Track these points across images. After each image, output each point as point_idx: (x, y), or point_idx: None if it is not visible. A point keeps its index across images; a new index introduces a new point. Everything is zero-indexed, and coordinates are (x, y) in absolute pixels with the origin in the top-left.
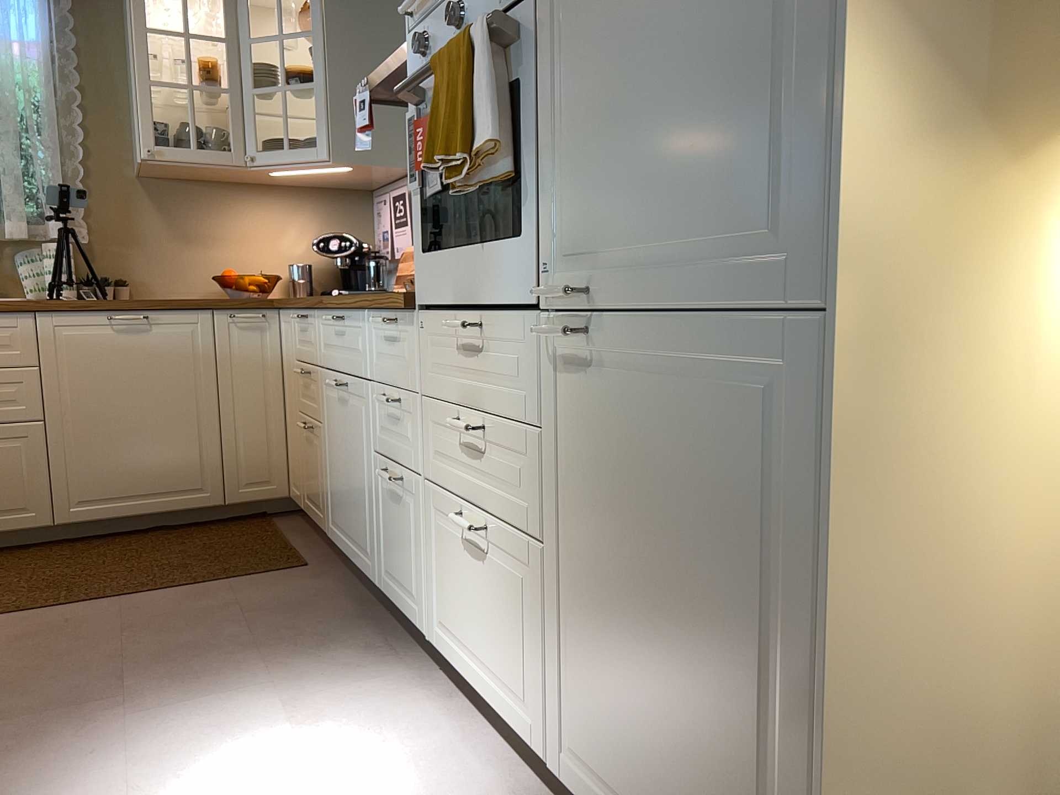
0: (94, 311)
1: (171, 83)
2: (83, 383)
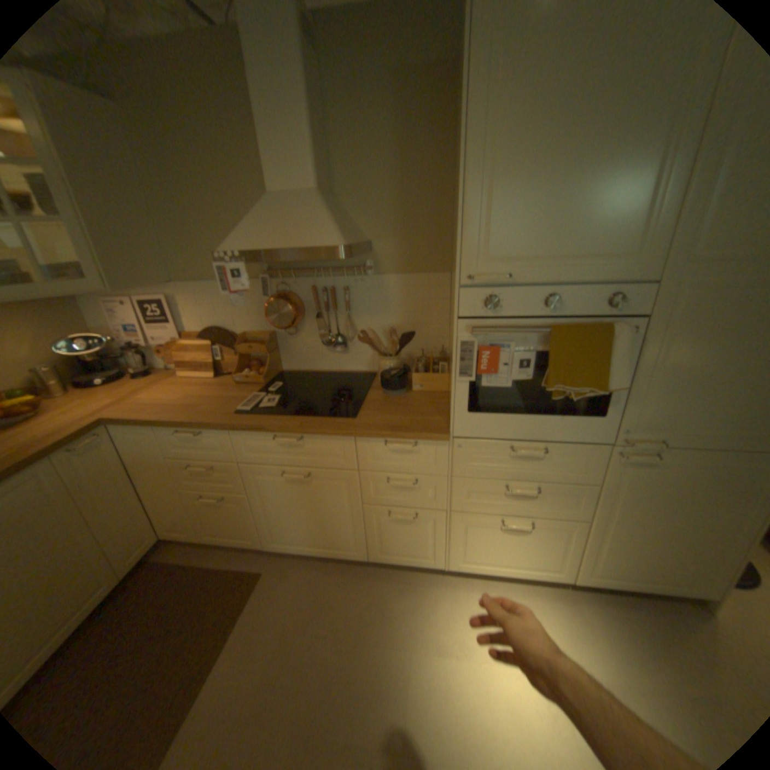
0: None
1: None
2: None
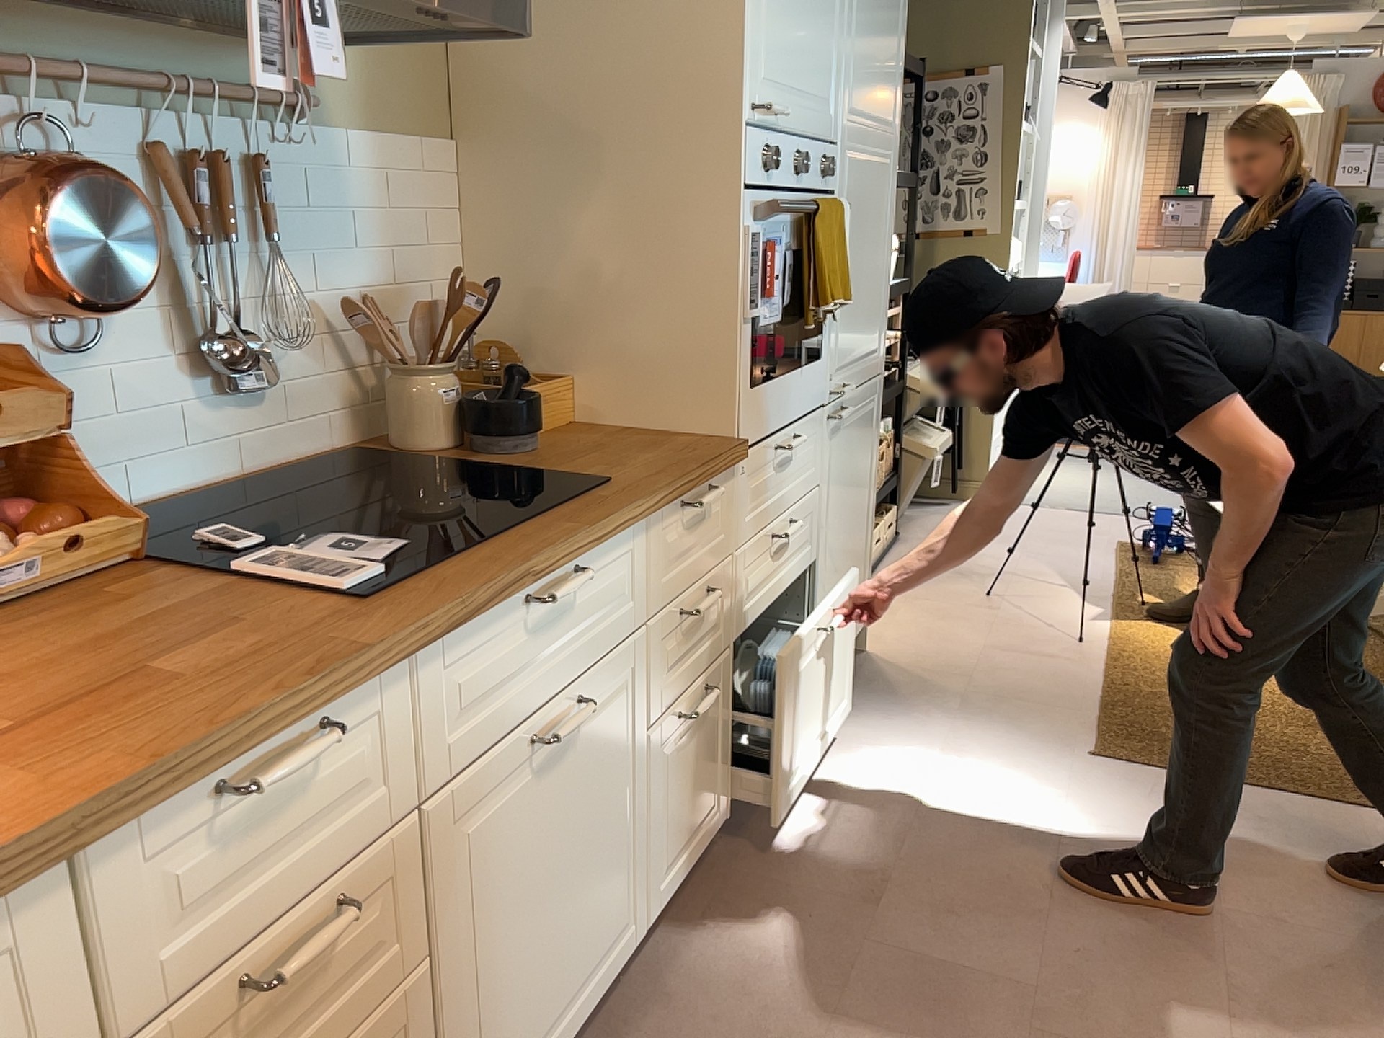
0: None
1: None
2: None
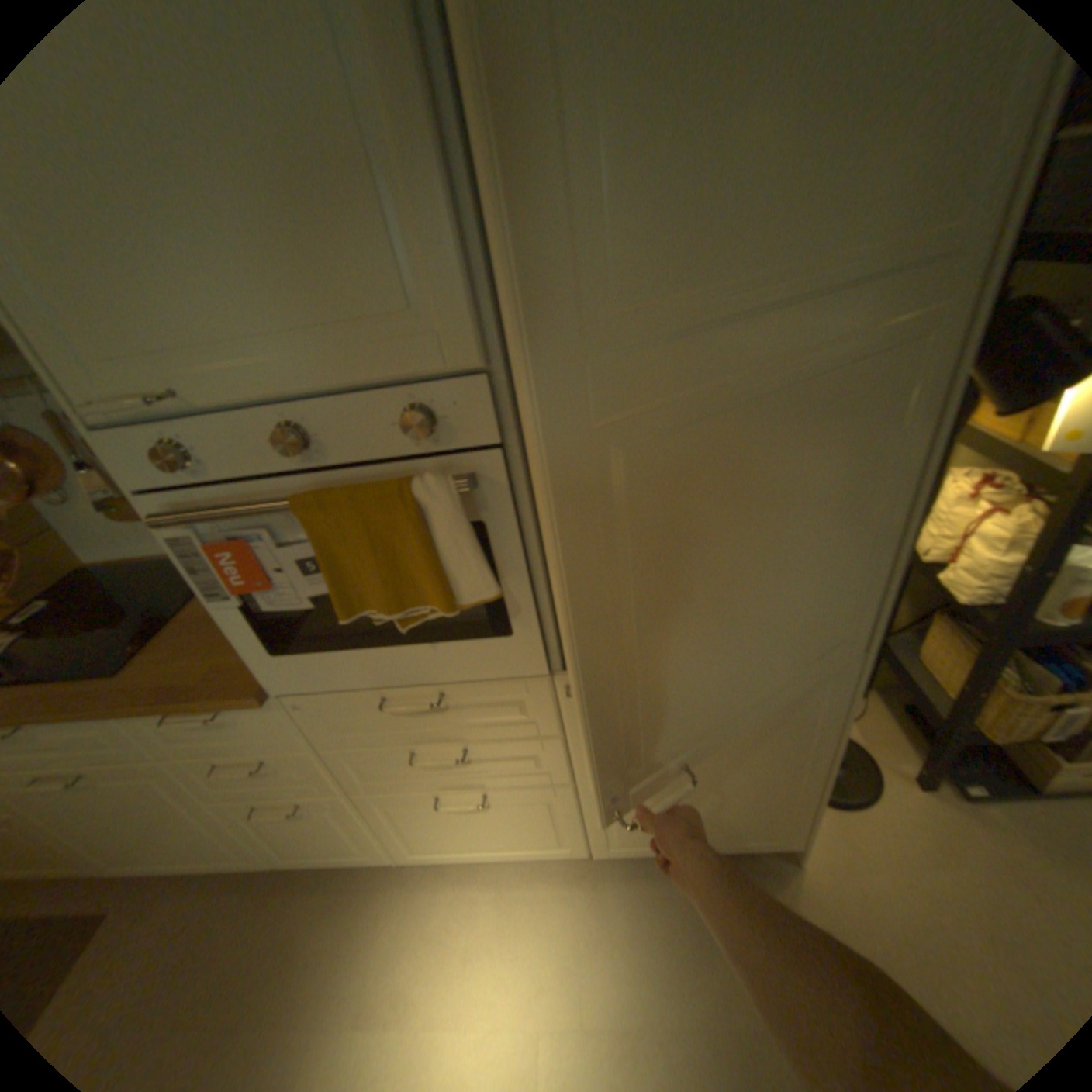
0: None
1: None
2: None
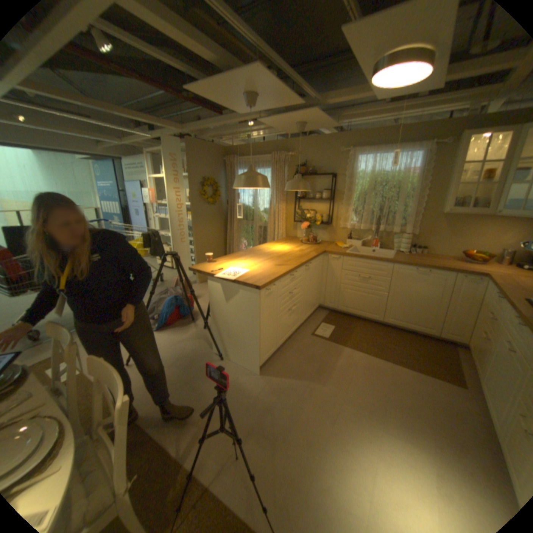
0: (412, 266)
1: (469, 182)
2: (402, 286)
